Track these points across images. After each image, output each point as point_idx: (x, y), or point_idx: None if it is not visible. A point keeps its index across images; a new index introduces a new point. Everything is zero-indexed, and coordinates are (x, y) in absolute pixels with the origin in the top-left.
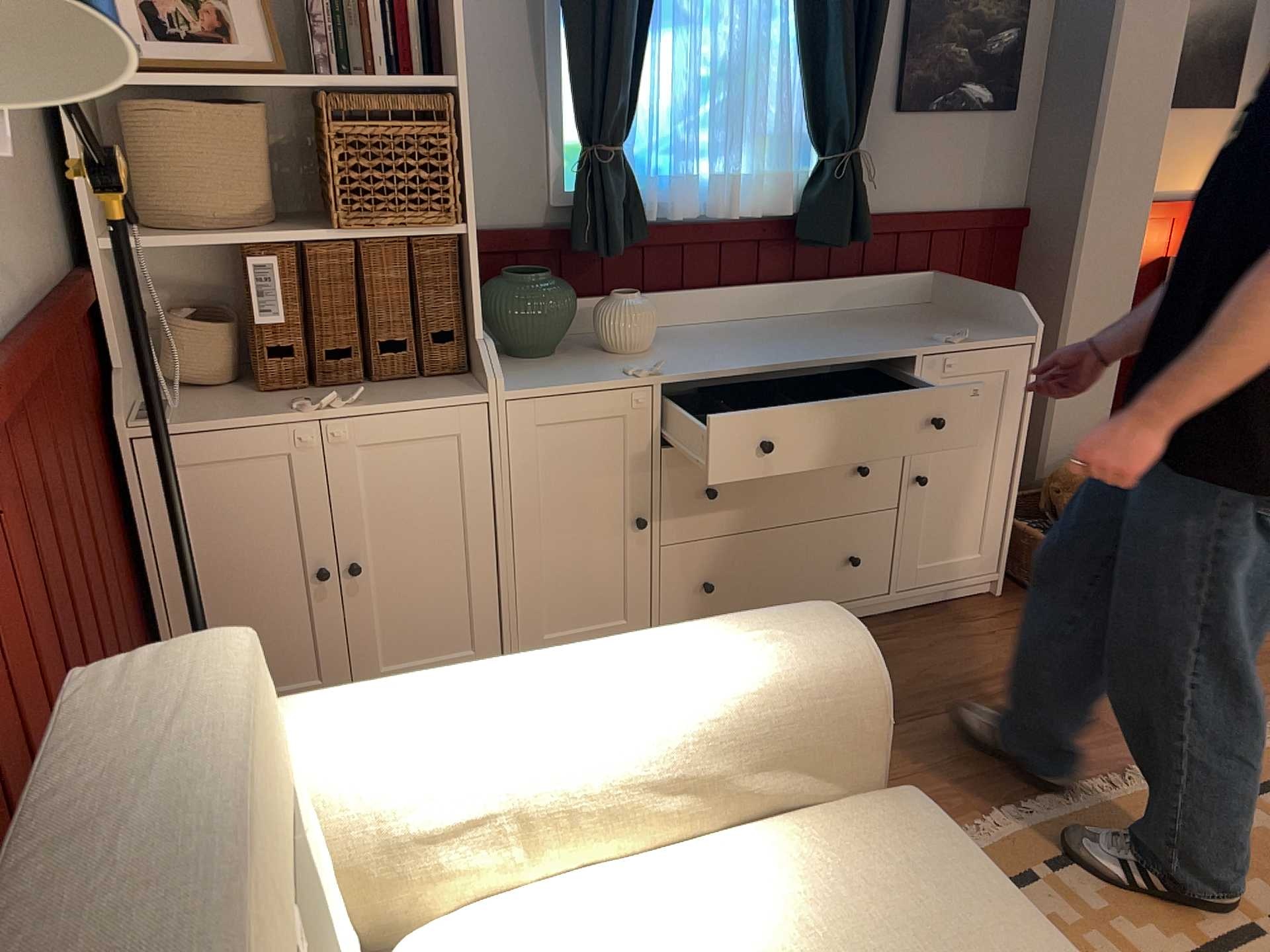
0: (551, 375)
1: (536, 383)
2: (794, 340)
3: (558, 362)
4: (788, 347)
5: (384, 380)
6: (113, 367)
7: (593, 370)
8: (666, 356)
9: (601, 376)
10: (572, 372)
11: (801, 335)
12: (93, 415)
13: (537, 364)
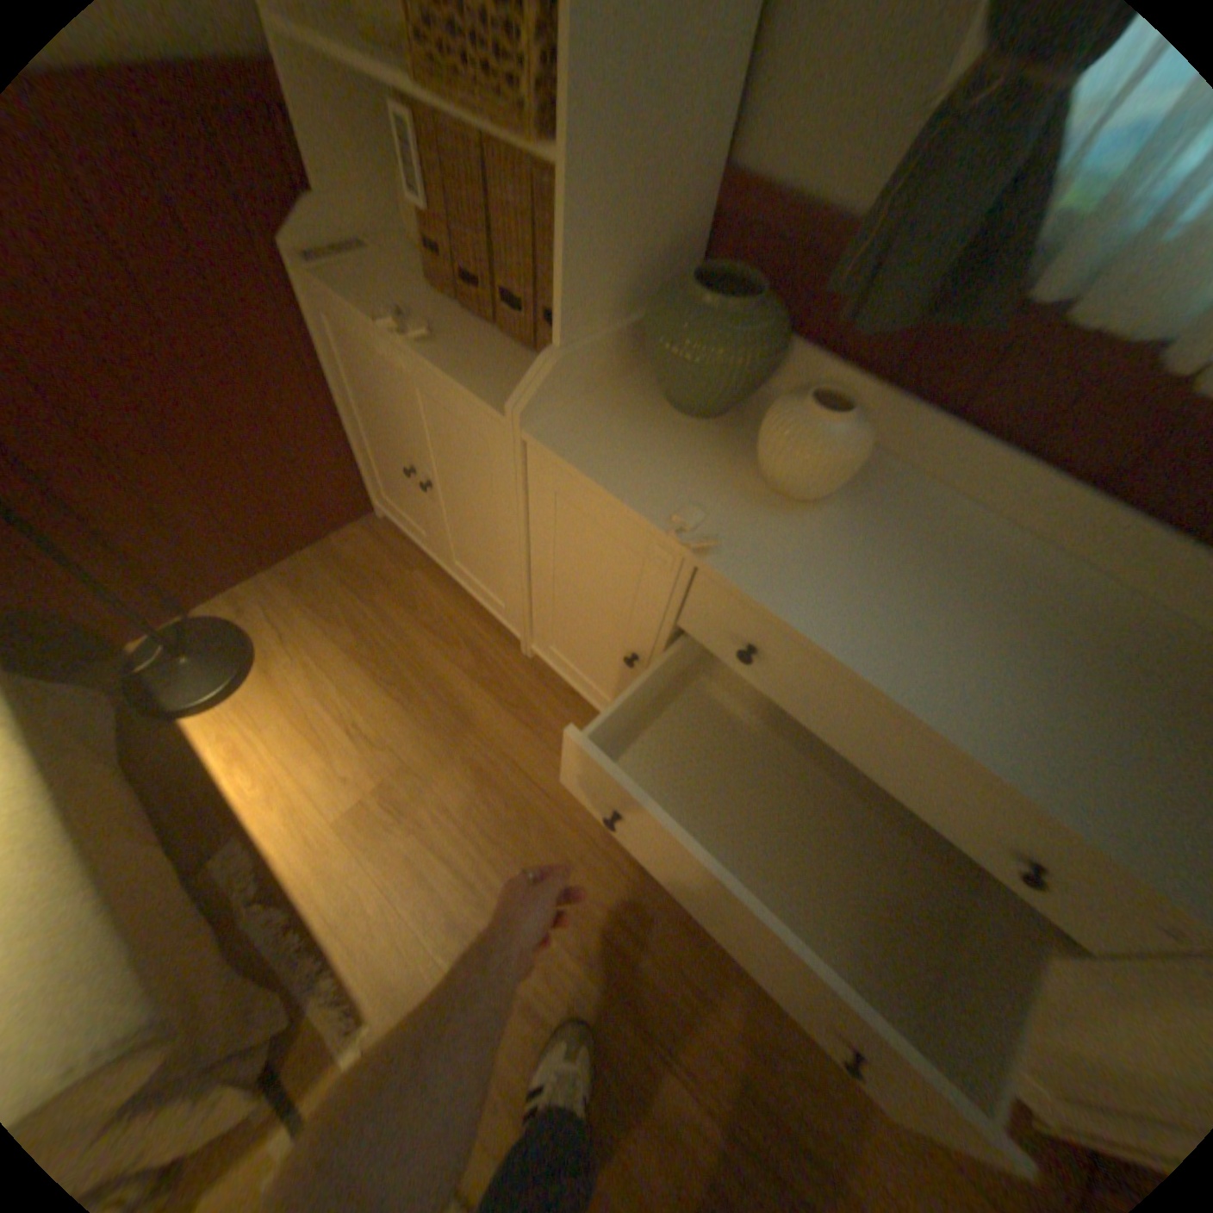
0: (625, 447)
1: (580, 446)
2: (1053, 681)
3: (686, 435)
4: (1002, 683)
5: (508, 333)
6: (315, 187)
7: (675, 478)
8: (806, 532)
9: (656, 495)
10: (650, 462)
11: (1103, 680)
12: (252, 227)
13: (662, 420)
